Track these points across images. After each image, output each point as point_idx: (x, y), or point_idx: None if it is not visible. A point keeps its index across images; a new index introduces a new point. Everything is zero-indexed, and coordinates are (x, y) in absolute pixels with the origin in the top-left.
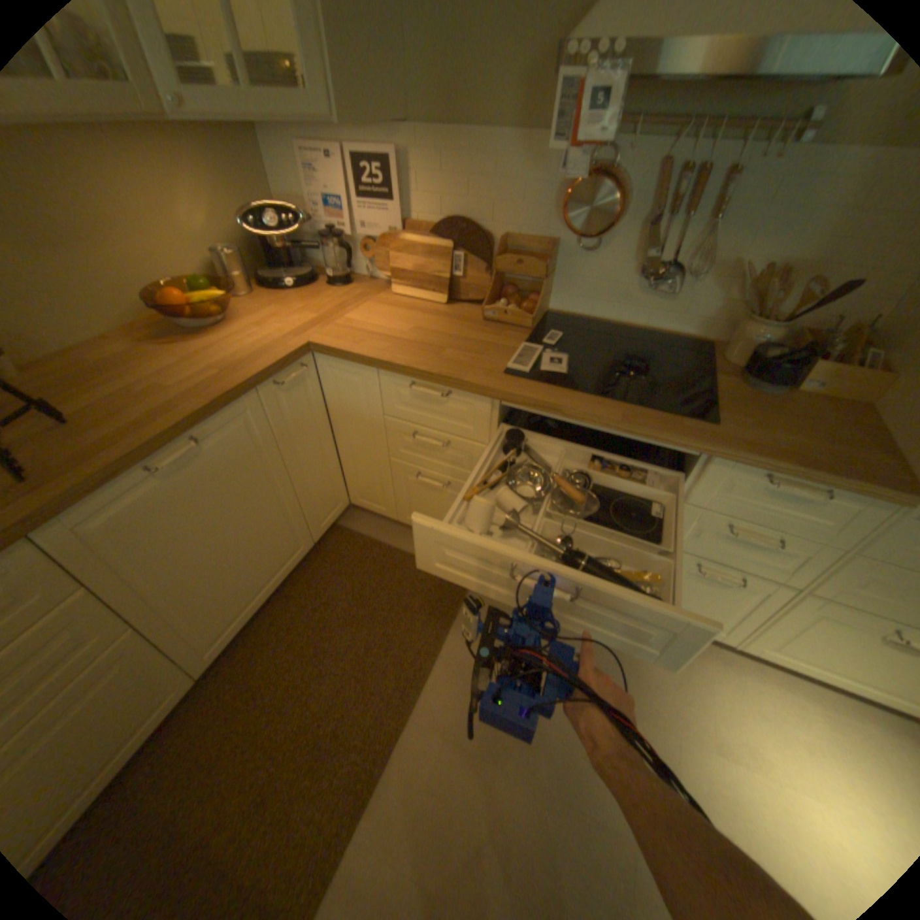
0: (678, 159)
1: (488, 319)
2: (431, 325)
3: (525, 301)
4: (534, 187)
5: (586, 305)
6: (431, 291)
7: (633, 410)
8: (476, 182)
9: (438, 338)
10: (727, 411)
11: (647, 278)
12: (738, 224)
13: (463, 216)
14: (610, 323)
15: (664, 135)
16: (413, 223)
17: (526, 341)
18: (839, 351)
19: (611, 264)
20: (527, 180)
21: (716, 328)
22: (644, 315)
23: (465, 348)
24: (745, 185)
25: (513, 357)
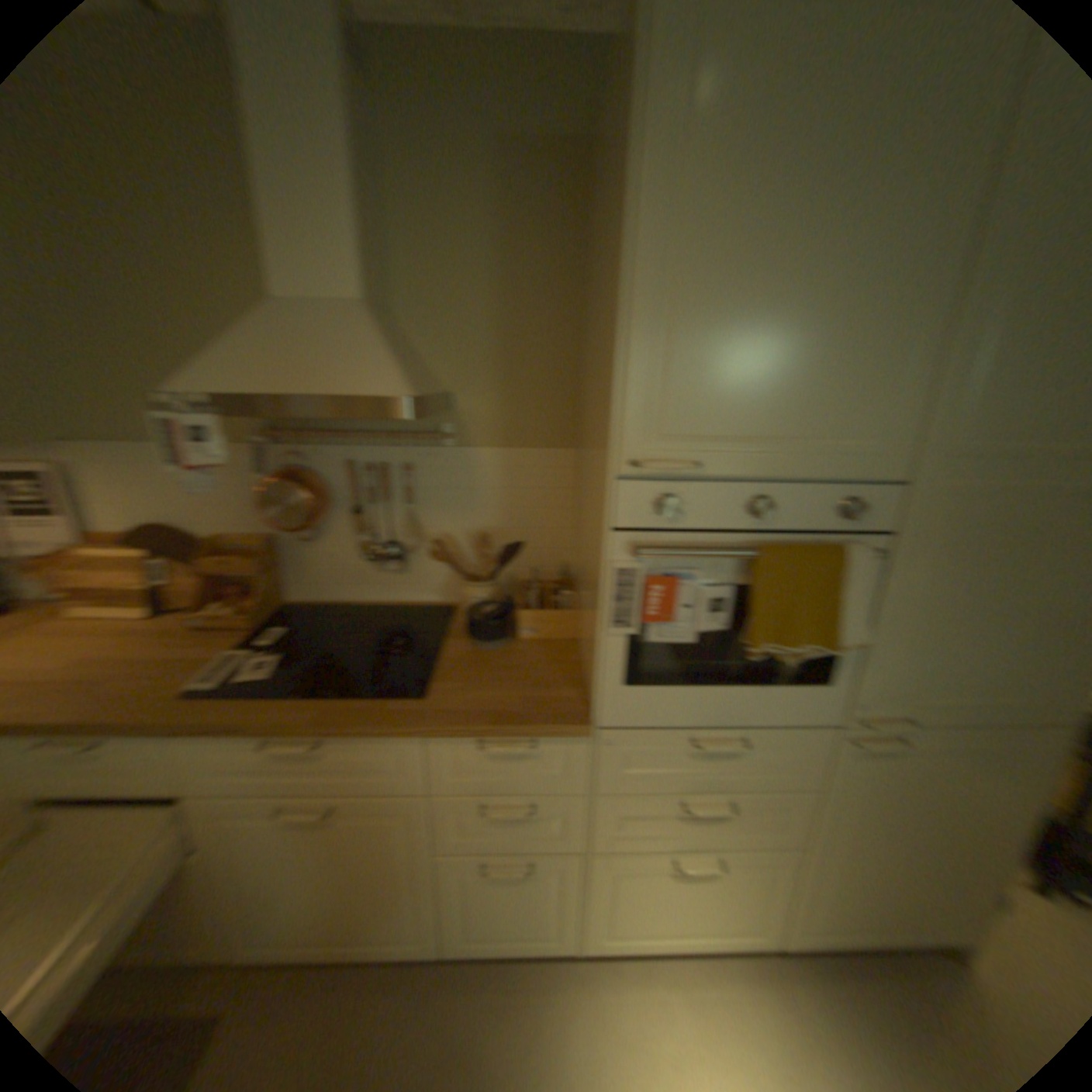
0: (351, 462)
1: (186, 630)
2: (91, 655)
3: (235, 603)
4: (222, 491)
5: (319, 592)
6: (110, 610)
7: (325, 709)
8: (155, 490)
9: (91, 673)
10: (434, 682)
11: (363, 560)
12: (425, 507)
13: (145, 524)
14: (350, 605)
15: (332, 444)
16: (80, 536)
17: (229, 649)
18: (536, 598)
19: (329, 551)
20: (213, 485)
21: (450, 592)
22: (380, 592)
23: (127, 678)
24: (415, 478)
25: (192, 676)
